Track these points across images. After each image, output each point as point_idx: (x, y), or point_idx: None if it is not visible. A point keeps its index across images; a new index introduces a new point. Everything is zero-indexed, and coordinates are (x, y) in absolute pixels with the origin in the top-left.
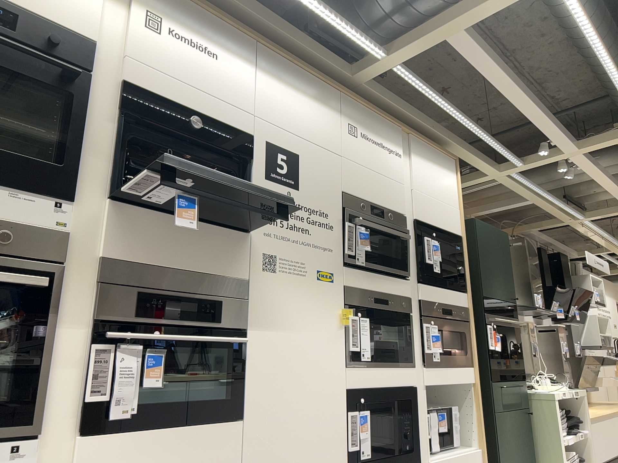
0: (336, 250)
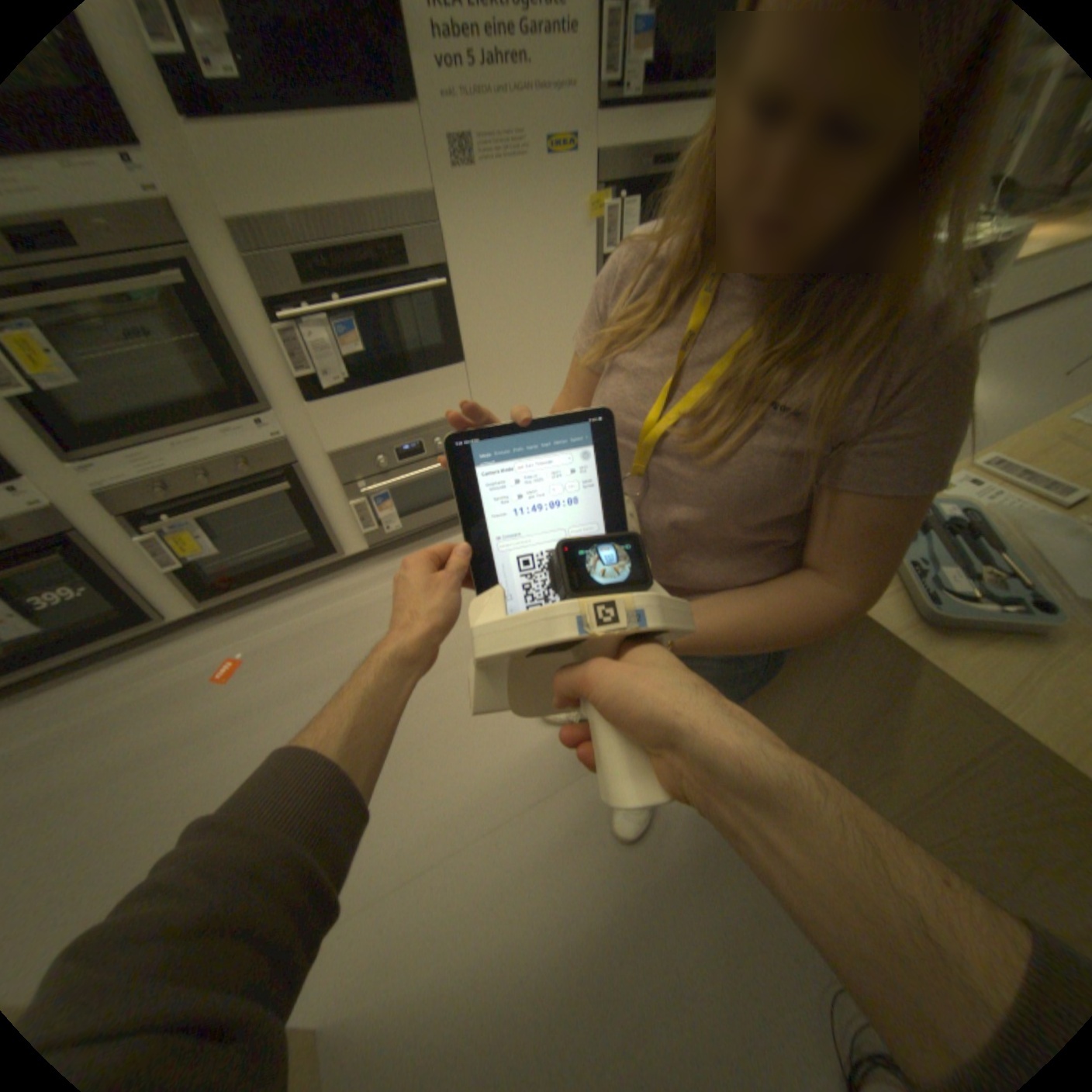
0: (581, 81)
